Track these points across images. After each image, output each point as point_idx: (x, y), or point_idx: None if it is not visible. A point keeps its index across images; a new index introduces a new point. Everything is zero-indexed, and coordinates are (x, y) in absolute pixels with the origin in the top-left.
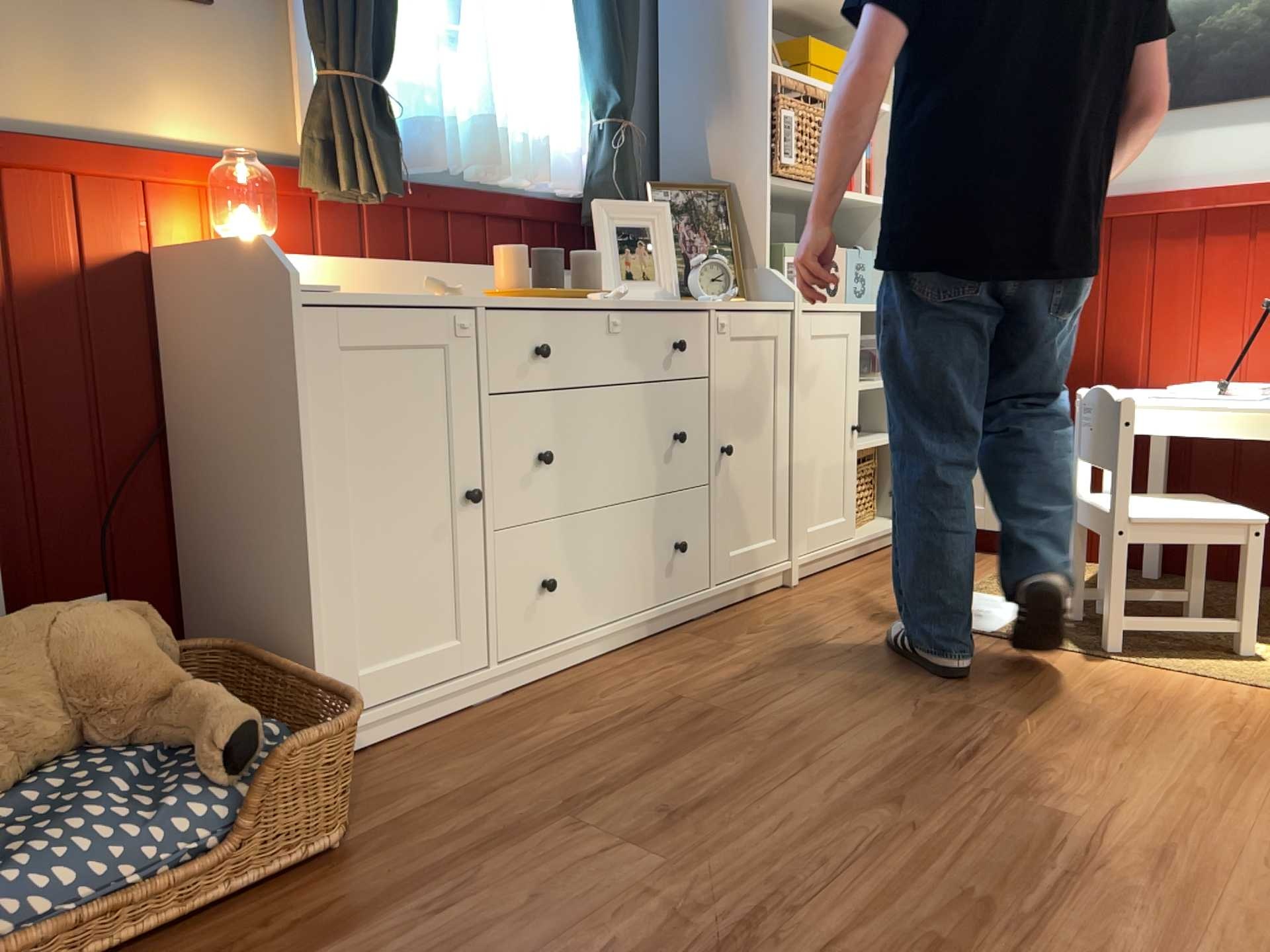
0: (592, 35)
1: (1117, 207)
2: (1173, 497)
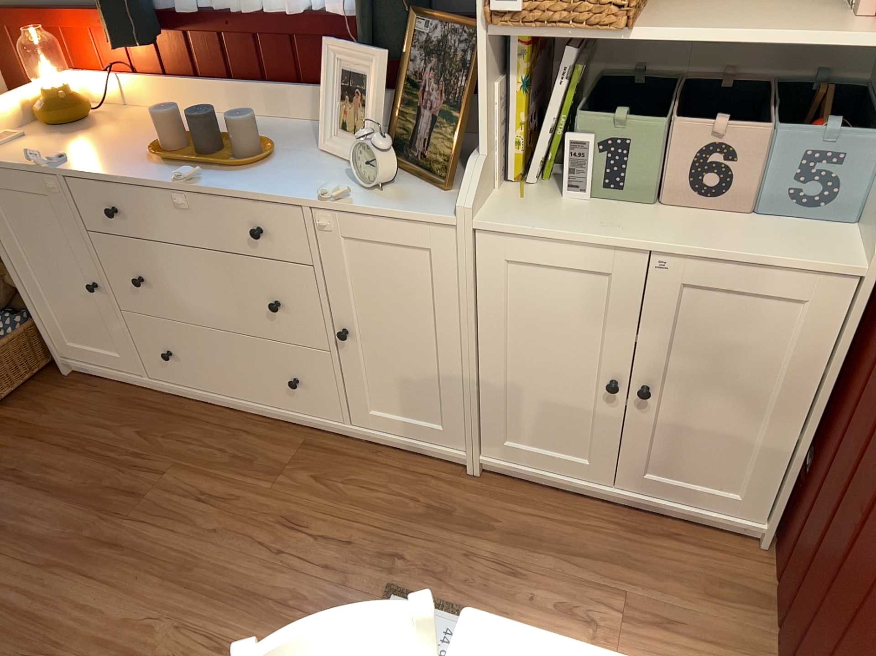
0: None
1: None
2: None
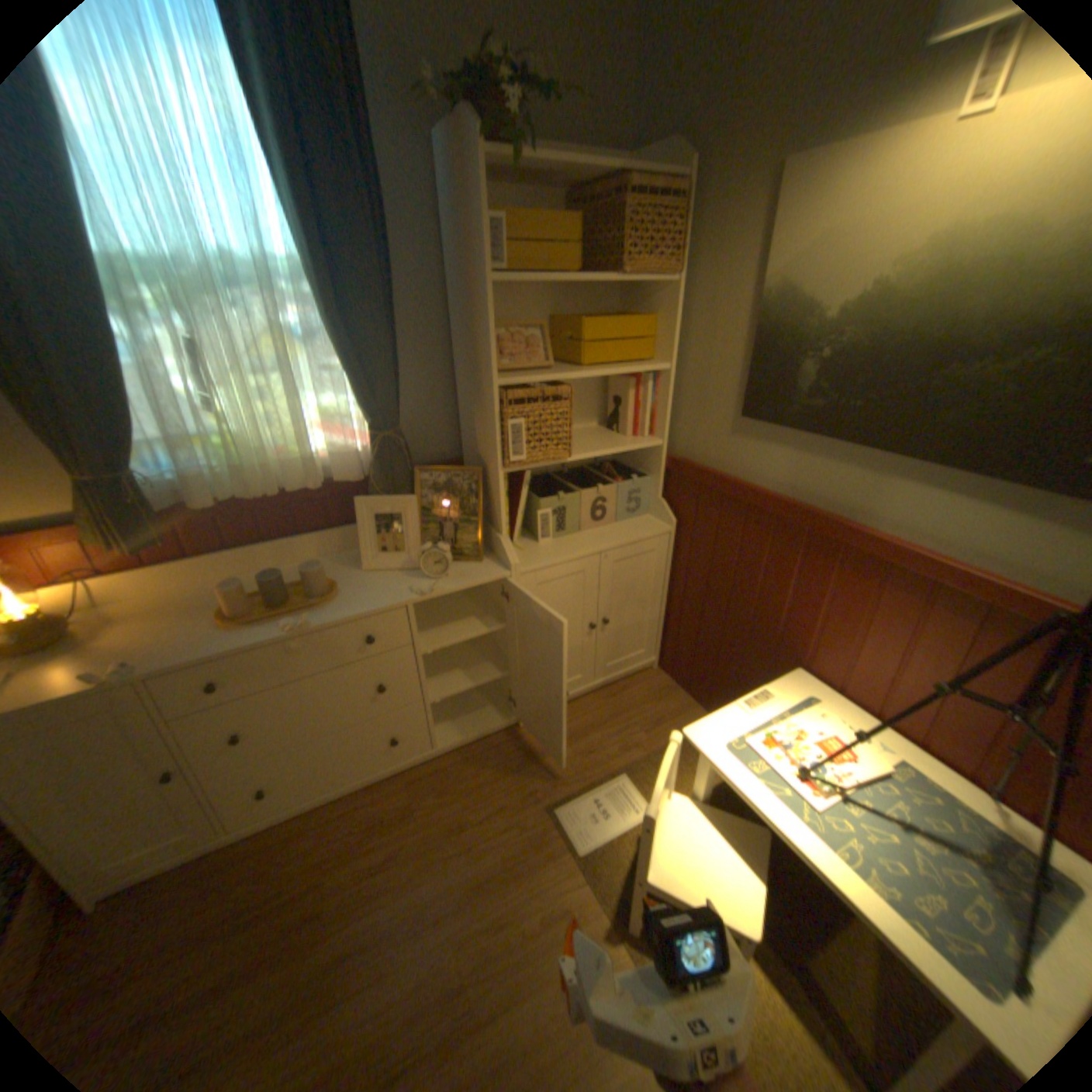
0: (343, 369)
1: (818, 524)
2: (737, 834)
